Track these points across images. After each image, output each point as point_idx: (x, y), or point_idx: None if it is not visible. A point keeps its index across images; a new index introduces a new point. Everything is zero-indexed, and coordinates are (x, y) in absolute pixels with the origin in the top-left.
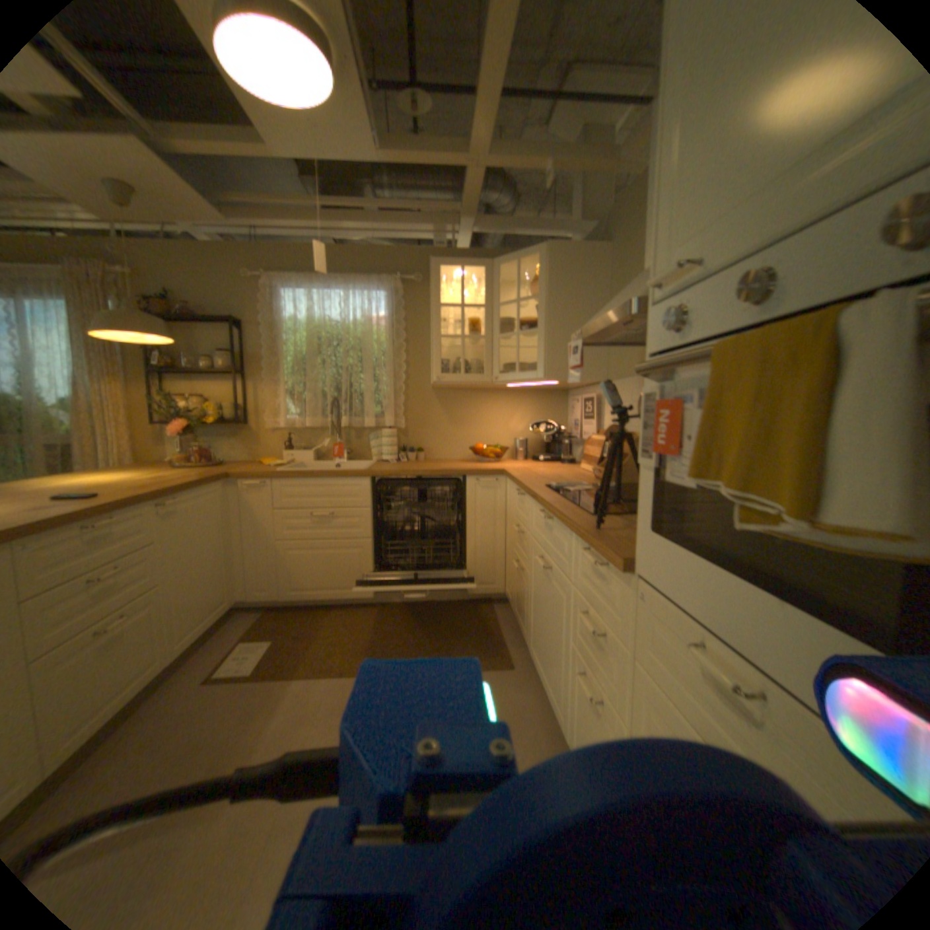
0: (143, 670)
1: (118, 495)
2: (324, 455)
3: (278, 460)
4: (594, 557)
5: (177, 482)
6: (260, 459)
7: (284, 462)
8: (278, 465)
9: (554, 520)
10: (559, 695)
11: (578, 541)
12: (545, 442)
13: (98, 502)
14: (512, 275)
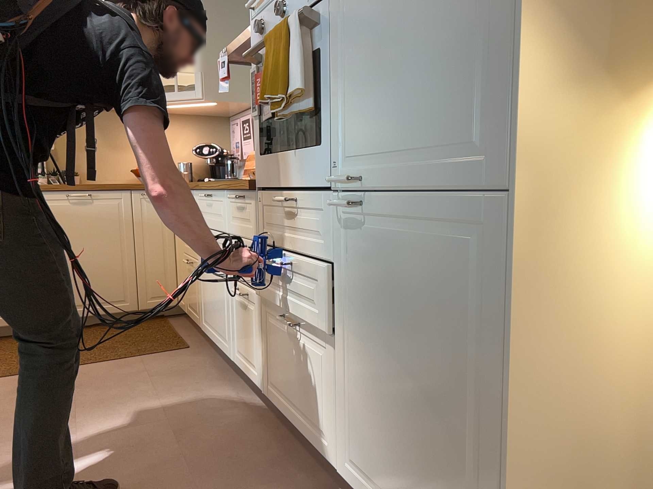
0: None
1: None
2: None
3: None
4: (237, 195)
5: None
6: None
7: None
8: None
9: (213, 195)
10: (225, 331)
11: (228, 195)
12: (210, 165)
13: None
14: None
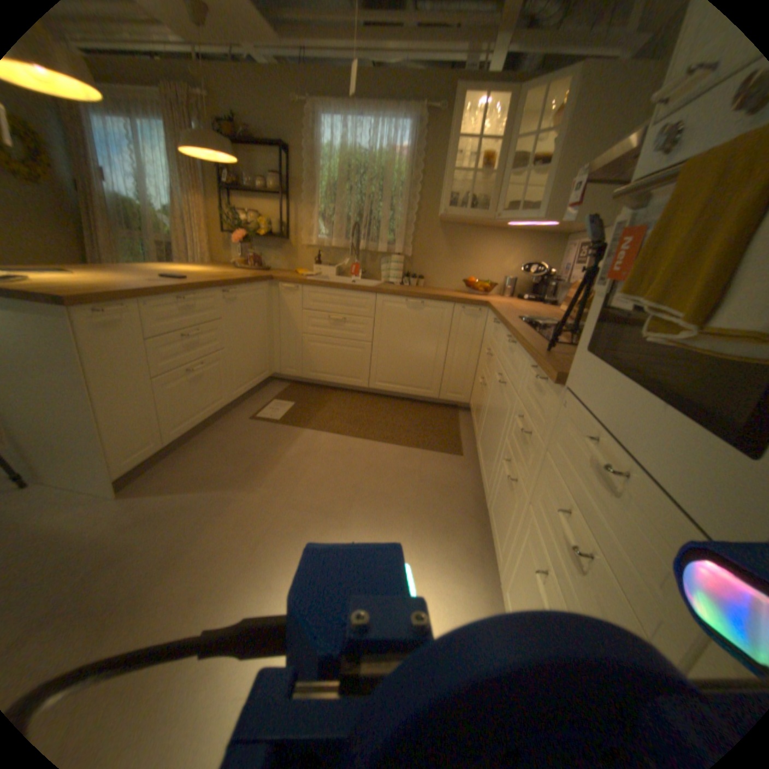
0: (215, 400)
1: (199, 279)
2: (344, 272)
3: (309, 272)
4: (537, 372)
5: (237, 276)
6: (297, 270)
7: (313, 274)
8: (308, 275)
9: (517, 344)
10: (489, 475)
11: (530, 360)
12: (534, 283)
13: (187, 281)
14: (539, 103)
